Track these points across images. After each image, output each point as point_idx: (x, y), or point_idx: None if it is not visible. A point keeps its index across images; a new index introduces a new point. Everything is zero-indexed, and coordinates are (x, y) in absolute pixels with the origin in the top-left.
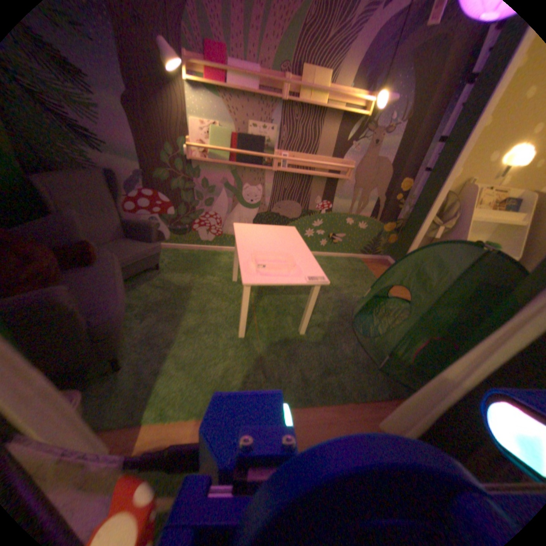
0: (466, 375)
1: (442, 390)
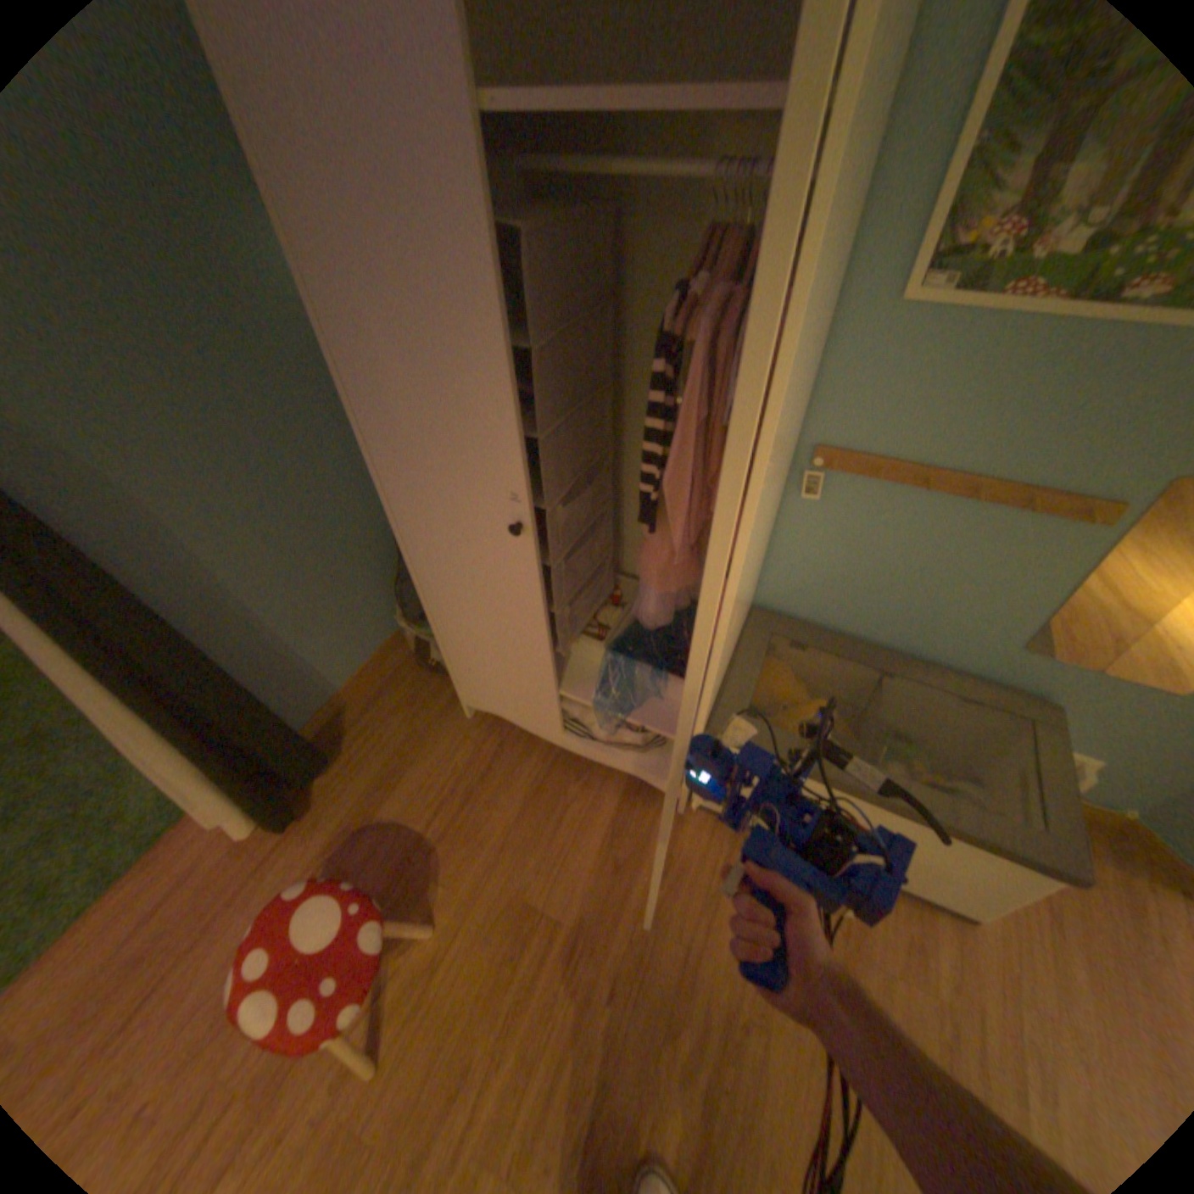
0: (108, 724)
1: (129, 753)
